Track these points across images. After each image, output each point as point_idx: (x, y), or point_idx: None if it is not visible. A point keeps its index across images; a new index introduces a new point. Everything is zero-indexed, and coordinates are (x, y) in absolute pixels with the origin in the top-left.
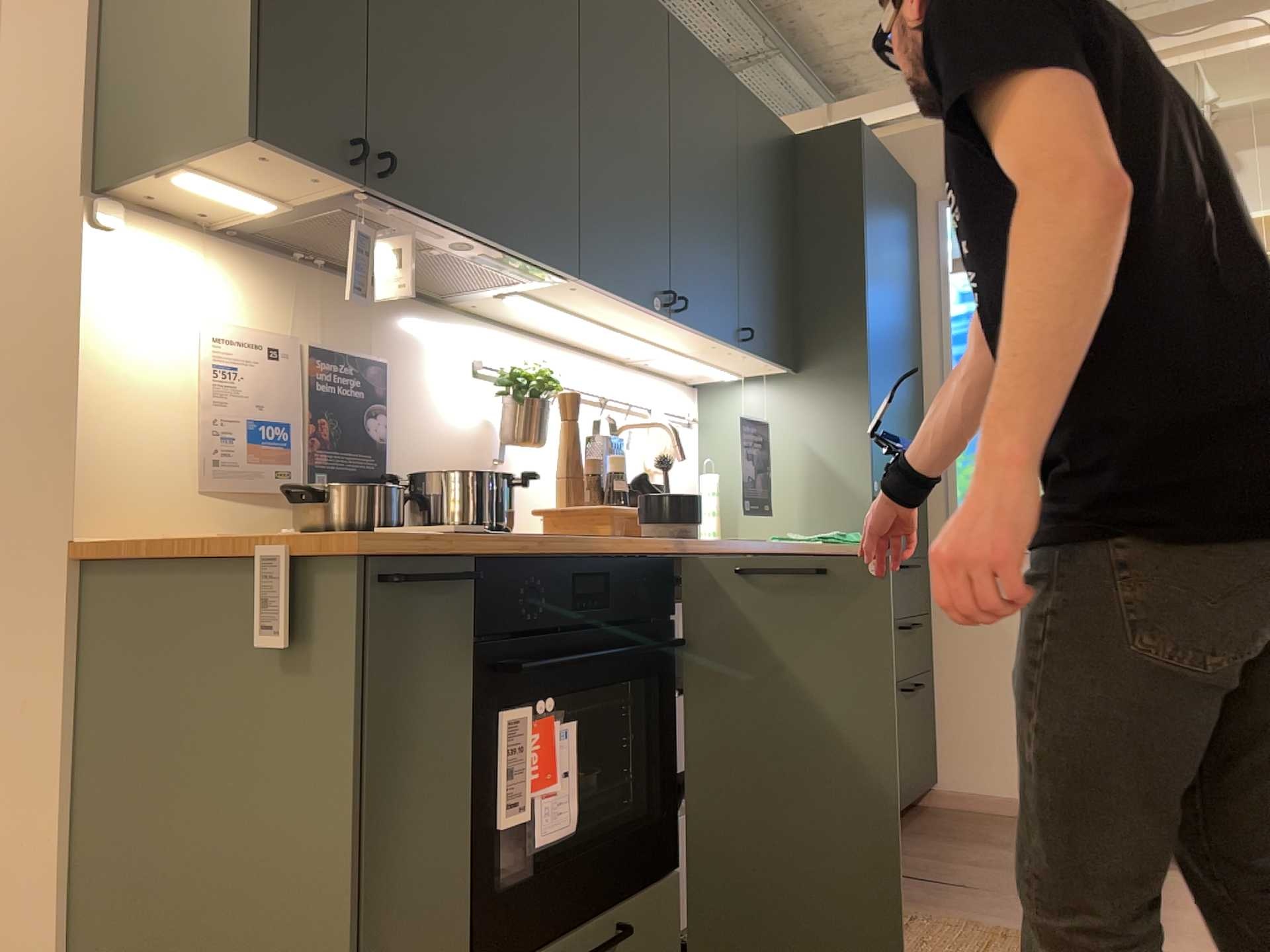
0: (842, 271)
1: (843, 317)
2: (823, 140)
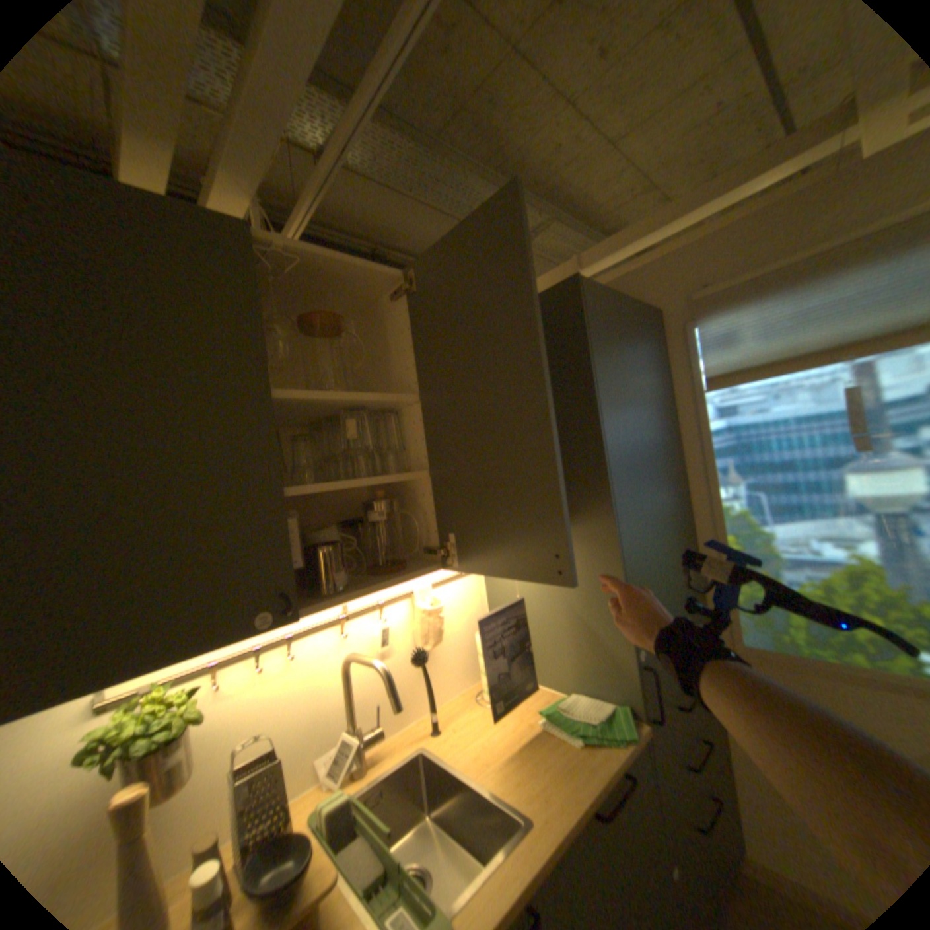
0: (579, 434)
1: (586, 481)
2: (545, 301)
